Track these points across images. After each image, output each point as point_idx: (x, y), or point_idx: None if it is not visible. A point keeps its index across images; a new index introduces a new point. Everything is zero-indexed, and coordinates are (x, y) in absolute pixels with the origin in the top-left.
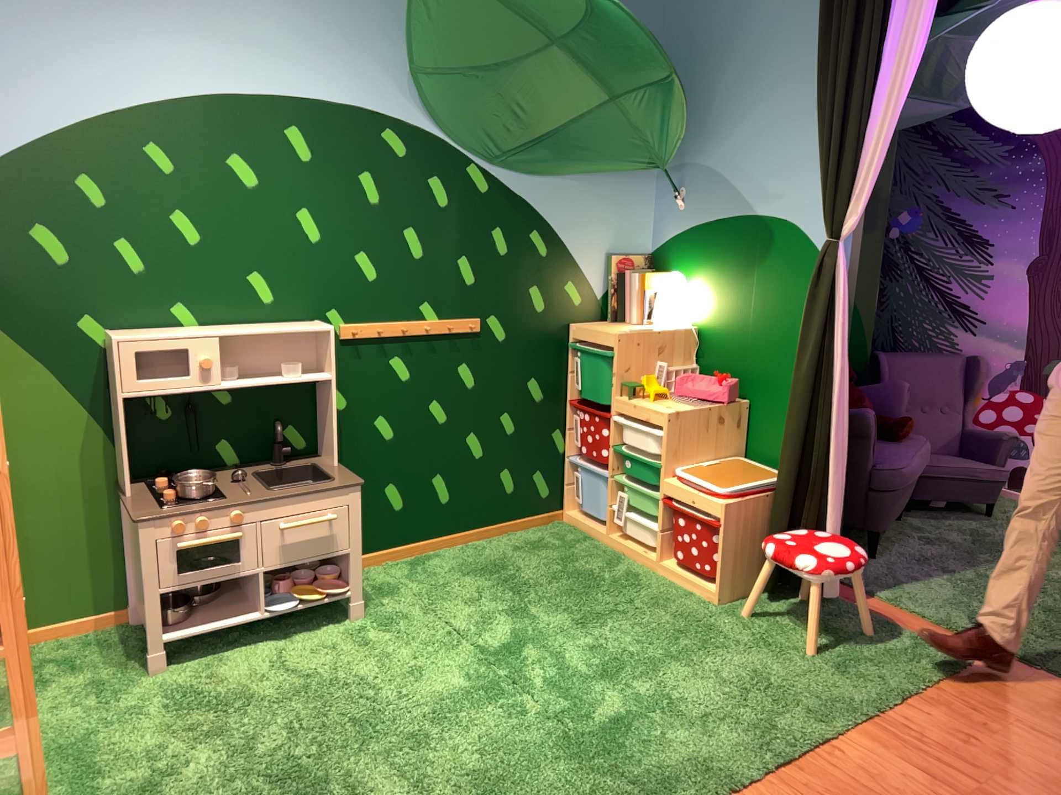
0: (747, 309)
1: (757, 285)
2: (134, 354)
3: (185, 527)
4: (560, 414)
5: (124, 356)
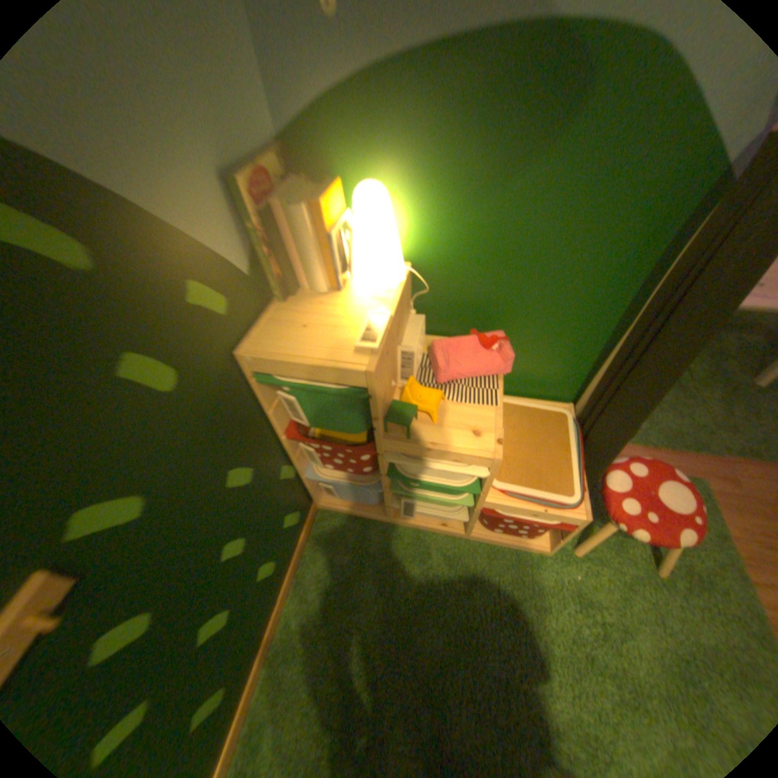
0: (507, 230)
1: (533, 188)
2: None
3: None
4: (278, 454)
5: None
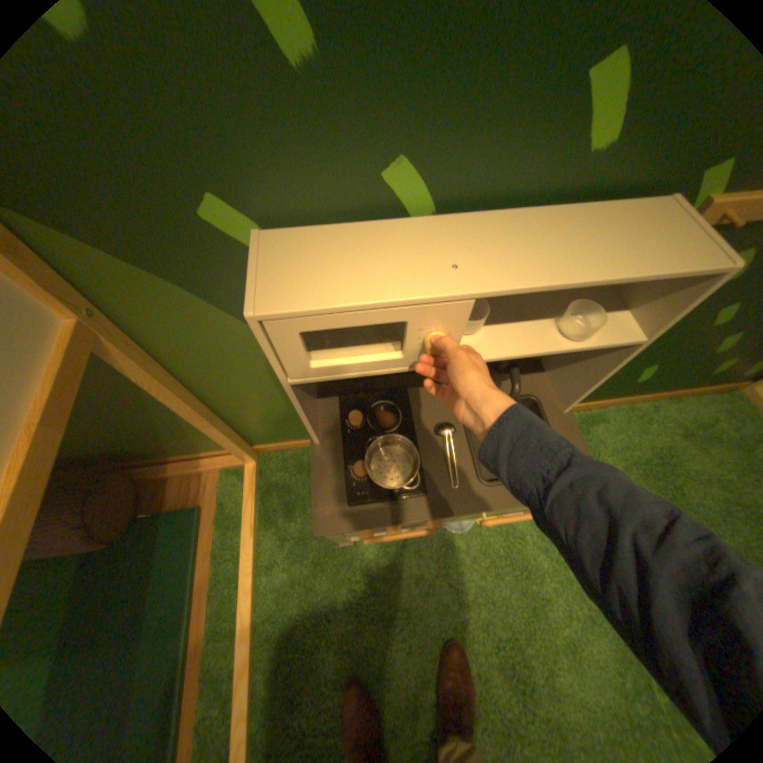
0: None
1: None
2: (300, 335)
3: (374, 538)
4: None
5: (279, 341)
